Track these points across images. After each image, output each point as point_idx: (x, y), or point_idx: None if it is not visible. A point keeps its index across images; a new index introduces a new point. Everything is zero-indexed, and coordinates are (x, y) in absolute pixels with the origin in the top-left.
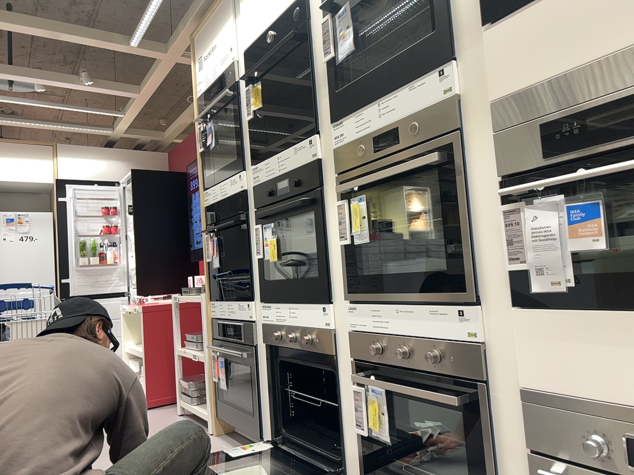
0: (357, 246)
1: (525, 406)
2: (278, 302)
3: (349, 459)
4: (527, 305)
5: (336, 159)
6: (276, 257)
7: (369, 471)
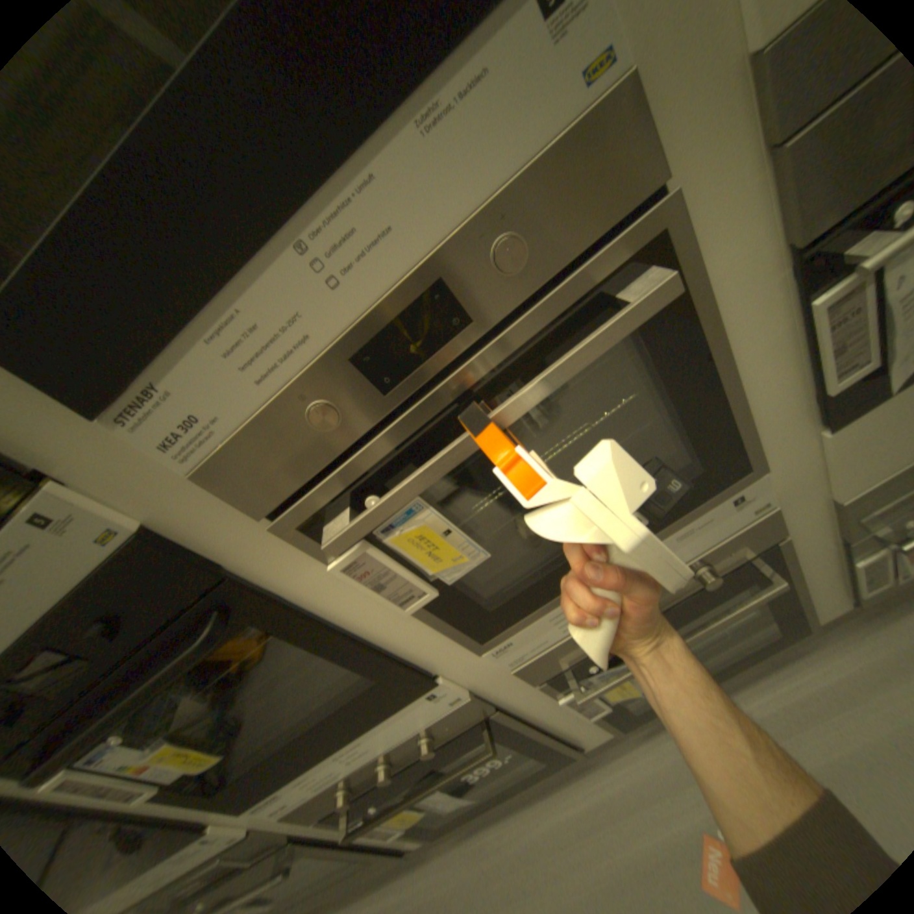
0: (451, 581)
1: (844, 515)
2: (288, 780)
3: (571, 739)
4: (847, 416)
5: (217, 492)
6: (207, 758)
7: (616, 723)
